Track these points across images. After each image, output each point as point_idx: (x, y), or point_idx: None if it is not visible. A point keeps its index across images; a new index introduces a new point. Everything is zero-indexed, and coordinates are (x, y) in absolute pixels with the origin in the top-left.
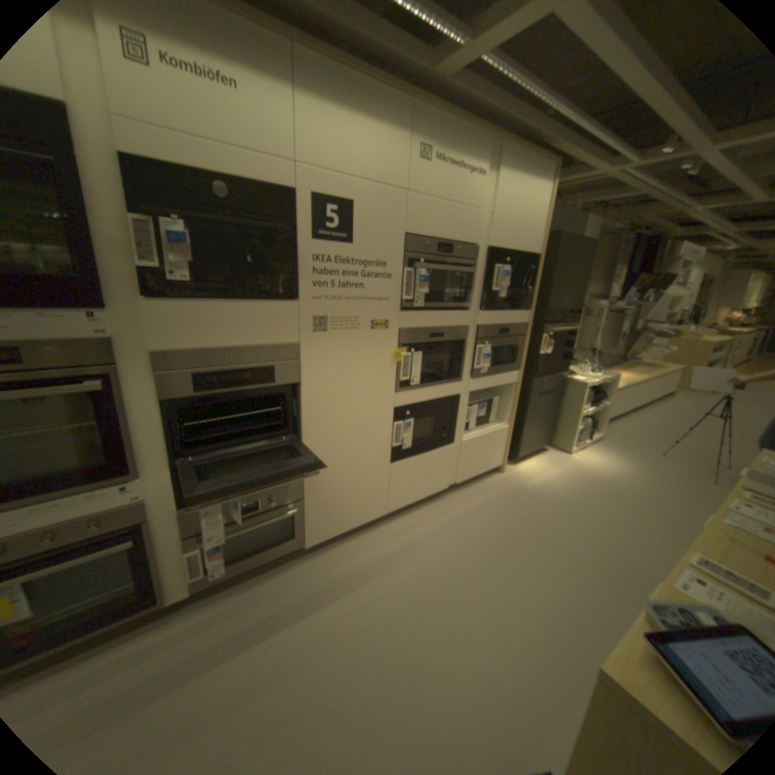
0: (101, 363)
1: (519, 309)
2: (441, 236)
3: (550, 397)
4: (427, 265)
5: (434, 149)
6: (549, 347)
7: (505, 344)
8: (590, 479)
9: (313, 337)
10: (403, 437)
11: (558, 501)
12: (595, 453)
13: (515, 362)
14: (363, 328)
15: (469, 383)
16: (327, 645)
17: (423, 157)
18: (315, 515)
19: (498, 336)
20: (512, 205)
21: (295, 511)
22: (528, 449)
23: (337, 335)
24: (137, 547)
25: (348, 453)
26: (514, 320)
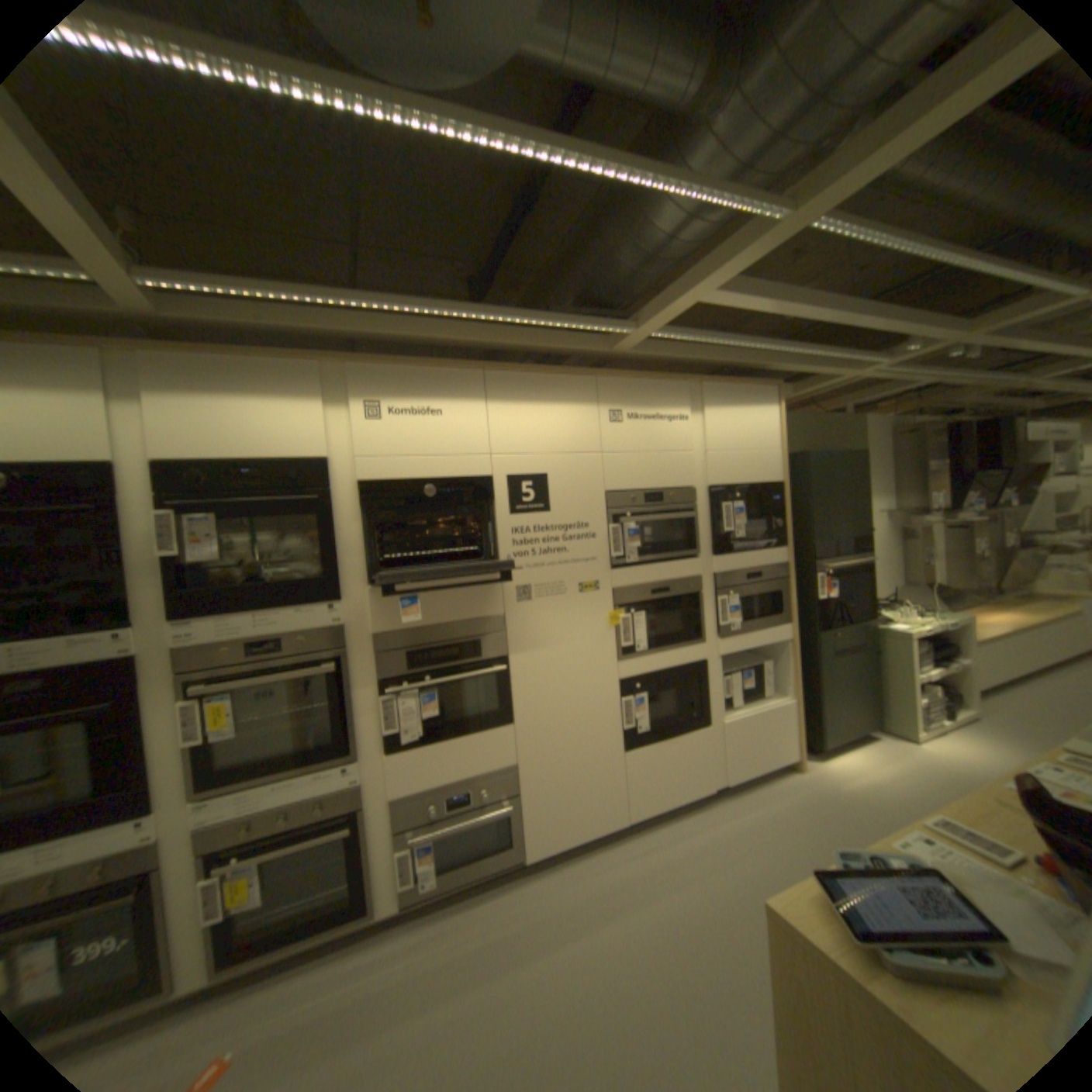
0: (335, 647)
1: (770, 547)
2: (646, 486)
3: (856, 657)
4: (633, 519)
5: (623, 411)
6: (832, 590)
7: (759, 592)
8: (951, 781)
9: (517, 607)
10: (637, 718)
11: (893, 813)
12: (964, 742)
13: (782, 612)
14: (570, 592)
15: (718, 644)
16: (552, 984)
17: (613, 421)
18: (536, 819)
19: (748, 583)
20: (728, 439)
21: (510, 809)
22: (841, 736)
23: (542, 602)
24: (351, 840)
25: (568, 738)
26: (765, 561)
